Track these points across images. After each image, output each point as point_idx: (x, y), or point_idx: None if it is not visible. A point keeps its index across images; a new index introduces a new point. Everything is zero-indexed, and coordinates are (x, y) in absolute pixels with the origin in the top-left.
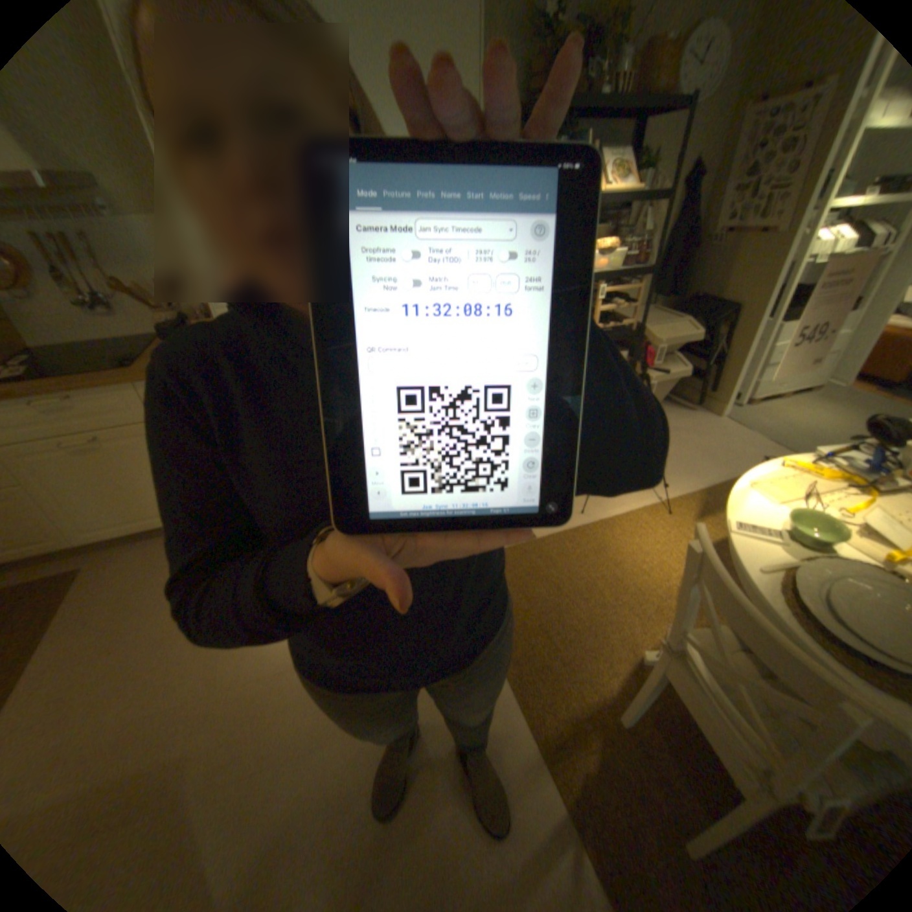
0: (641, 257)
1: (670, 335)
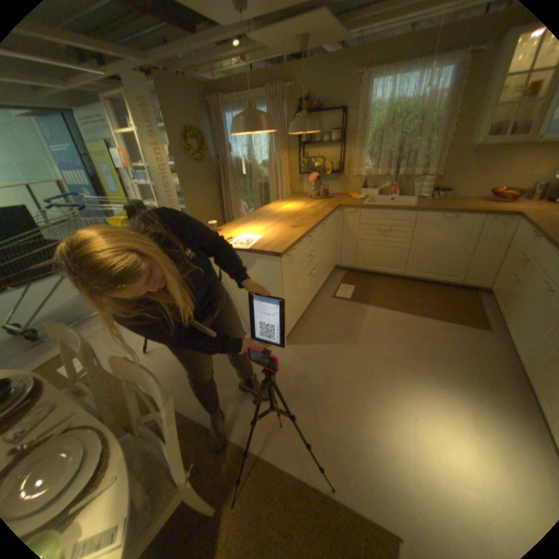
0: None
1: None
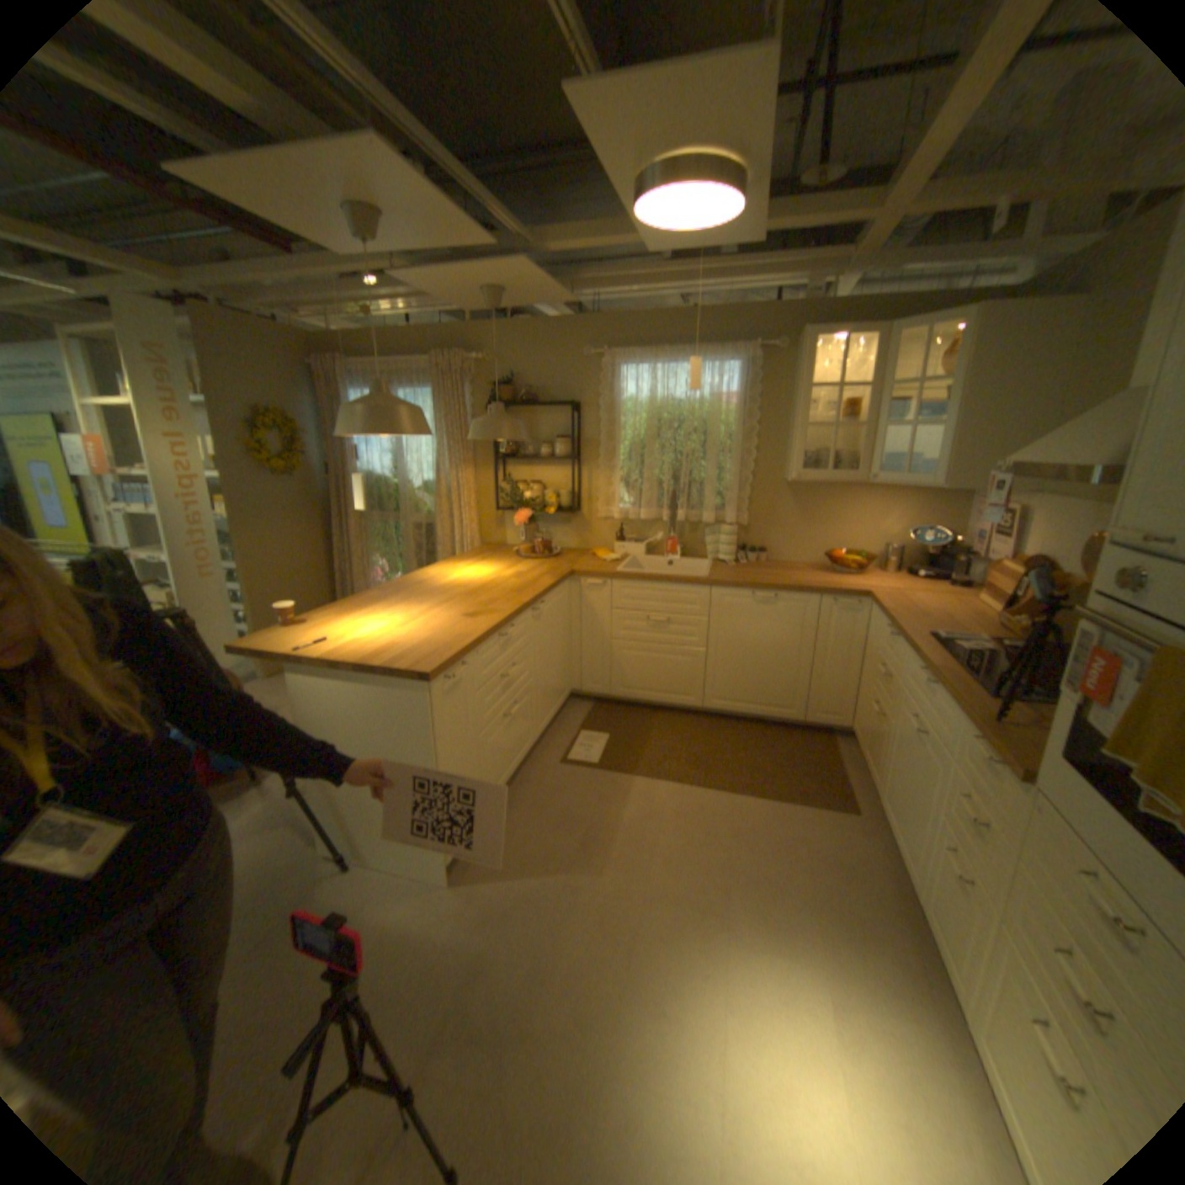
0: None
1: None
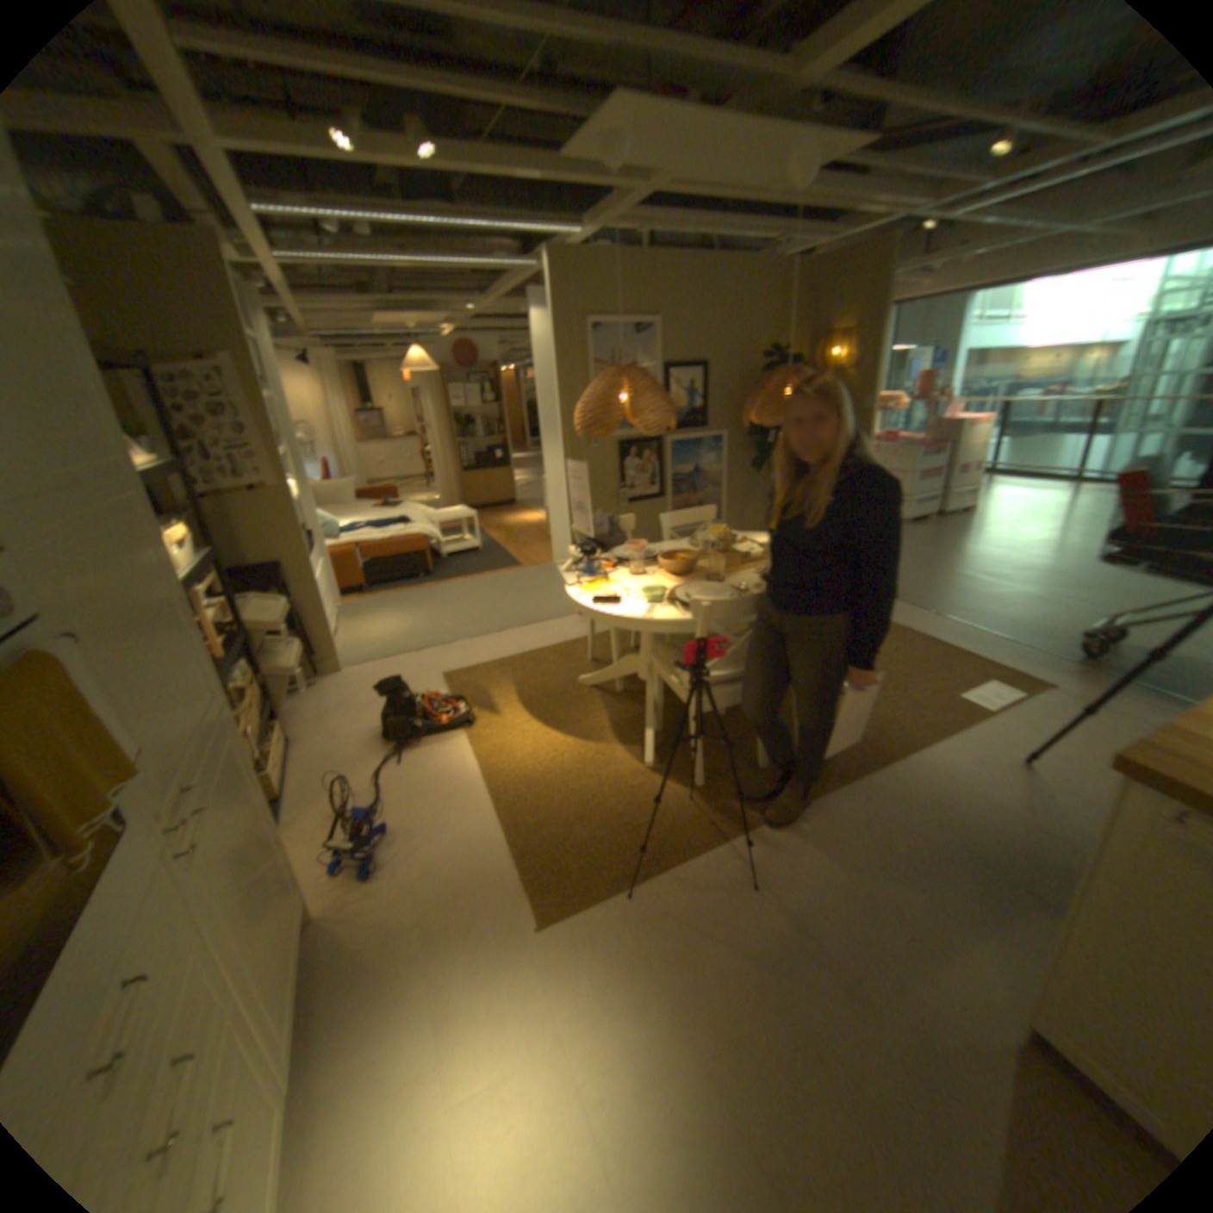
0: (186, 547)
1: (269, 619)
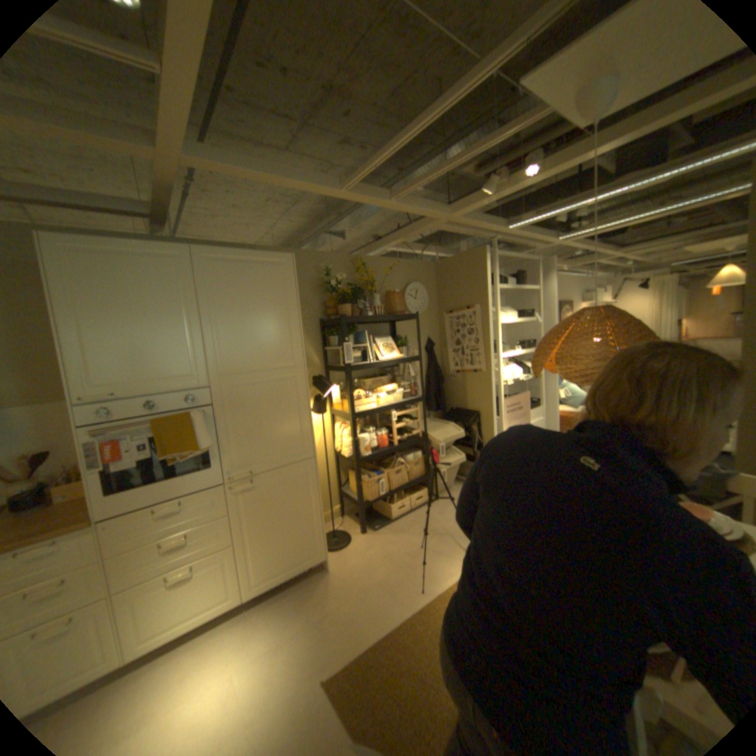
0: (412, 392)
1: (444, 436)
